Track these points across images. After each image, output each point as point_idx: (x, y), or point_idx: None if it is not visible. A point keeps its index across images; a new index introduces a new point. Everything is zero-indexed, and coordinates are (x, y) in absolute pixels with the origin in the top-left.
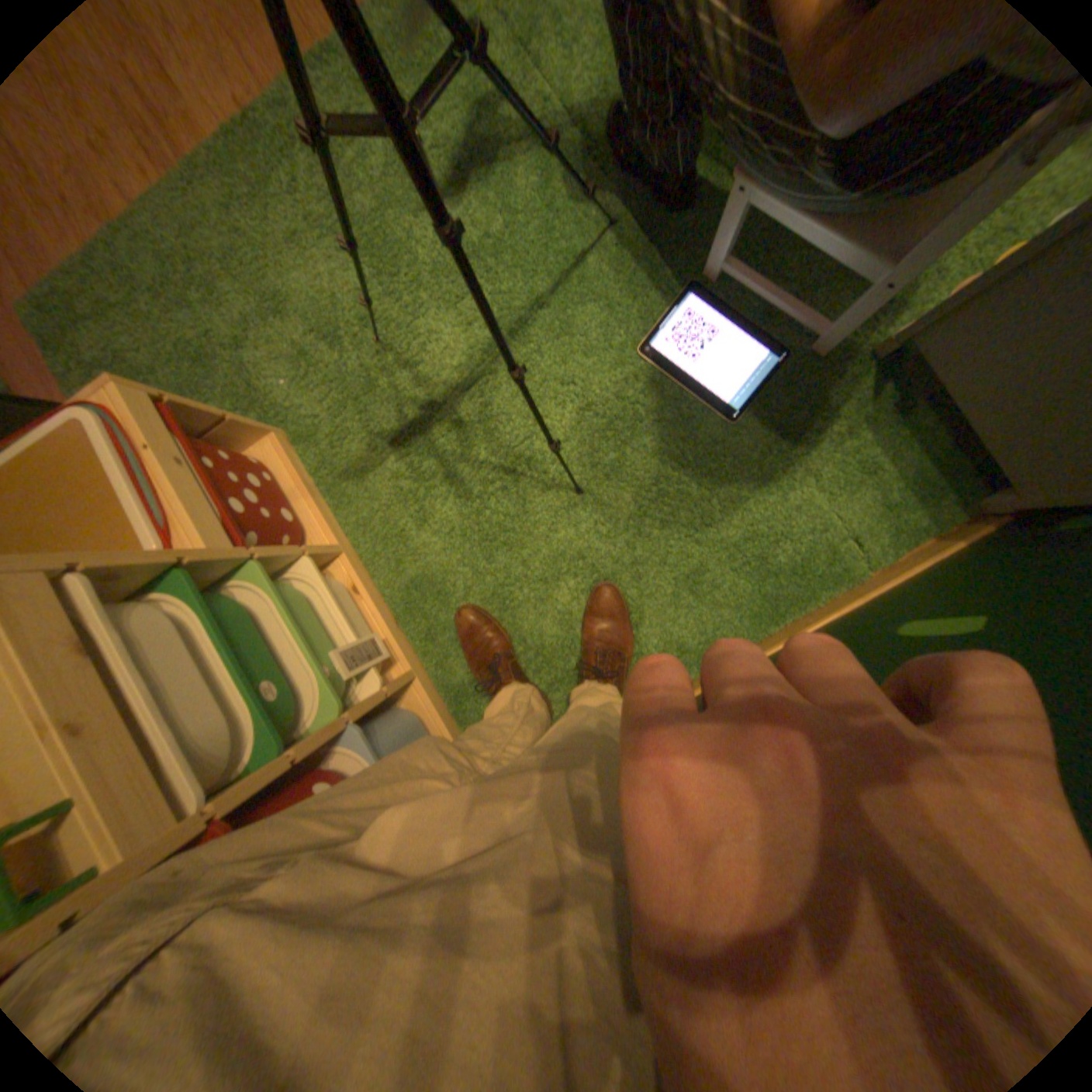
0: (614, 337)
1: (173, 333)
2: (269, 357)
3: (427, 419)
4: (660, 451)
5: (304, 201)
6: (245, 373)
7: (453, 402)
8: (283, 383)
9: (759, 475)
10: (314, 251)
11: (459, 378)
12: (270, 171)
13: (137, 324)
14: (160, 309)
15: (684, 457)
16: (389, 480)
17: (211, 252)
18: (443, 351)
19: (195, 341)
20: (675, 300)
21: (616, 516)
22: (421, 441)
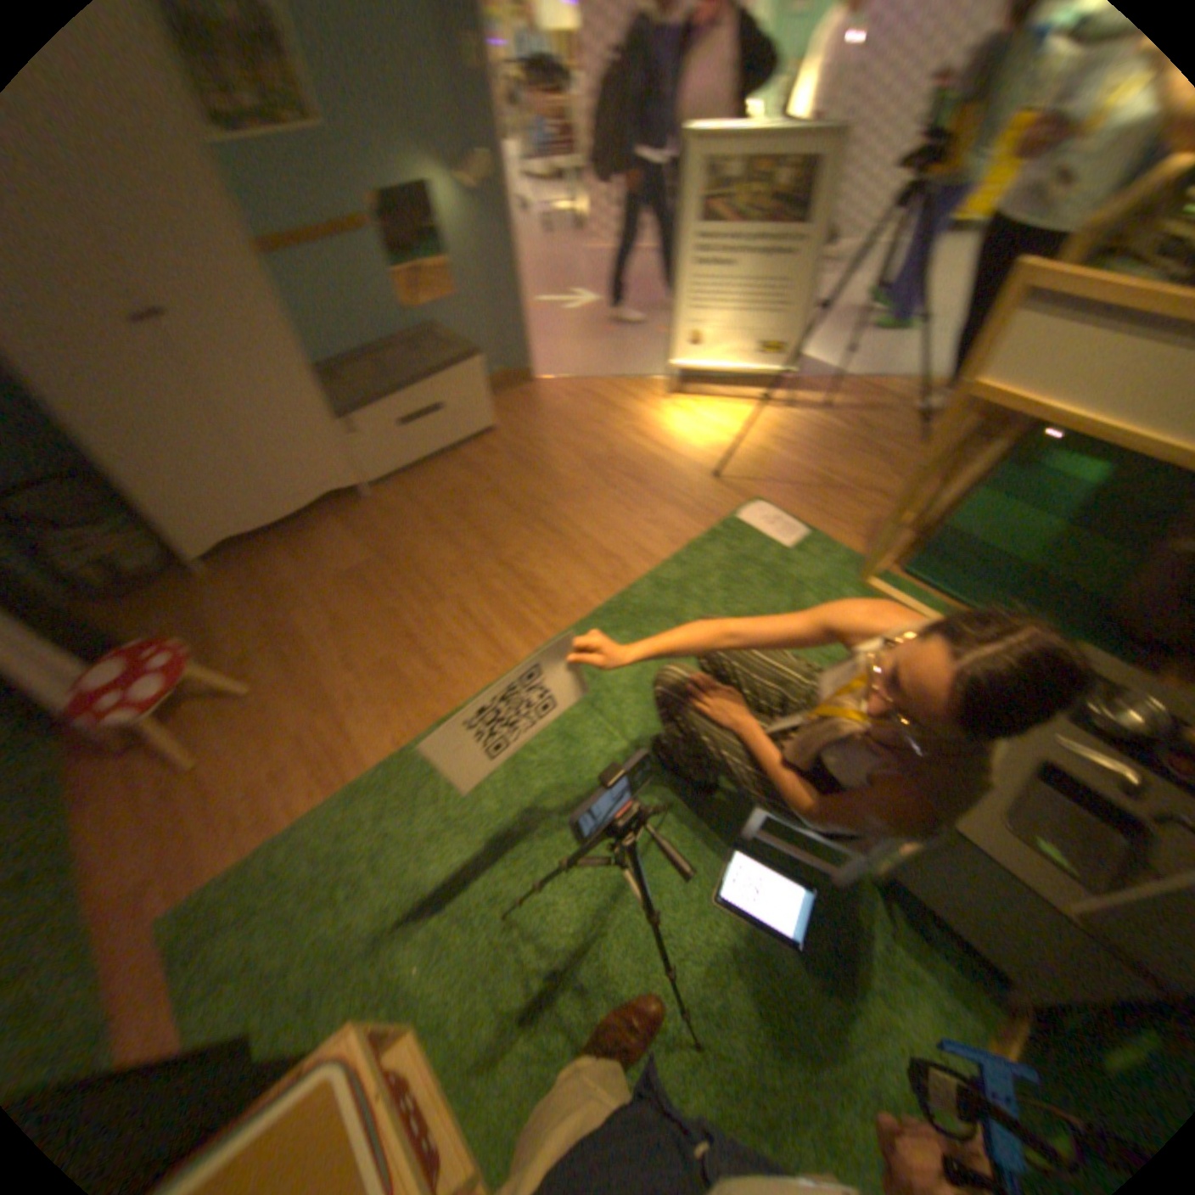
0: (693, 897)
1: (312, 941)
2: (403, 953)
3: (551, 997)
4: (756, 997)
5: (443, 815)
6: (378, 974)
7: (574, 975)
8: (415, 979)
9: (842, 1008)
10: (449, 852)
11: (577, 951)
12: (416, 795)
13: (277, 937)
14: (304, 918)
15: (778, 1000)
16: (519, 1076)
17: (360, 862)
18: (560, 926)
19: (332, 947)
20: (728, 861)
21: (740, 1078)
22: (548, 1023)
